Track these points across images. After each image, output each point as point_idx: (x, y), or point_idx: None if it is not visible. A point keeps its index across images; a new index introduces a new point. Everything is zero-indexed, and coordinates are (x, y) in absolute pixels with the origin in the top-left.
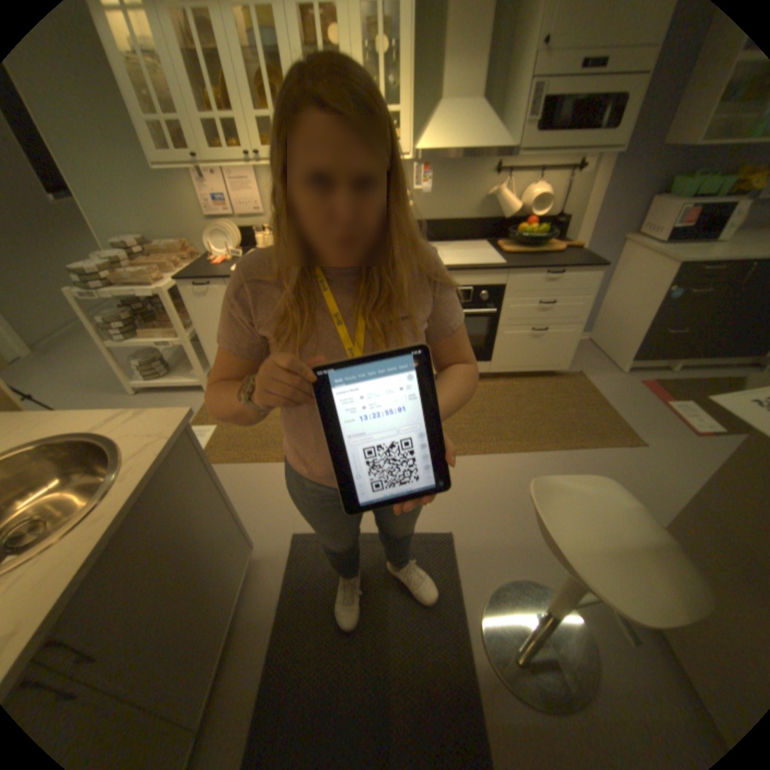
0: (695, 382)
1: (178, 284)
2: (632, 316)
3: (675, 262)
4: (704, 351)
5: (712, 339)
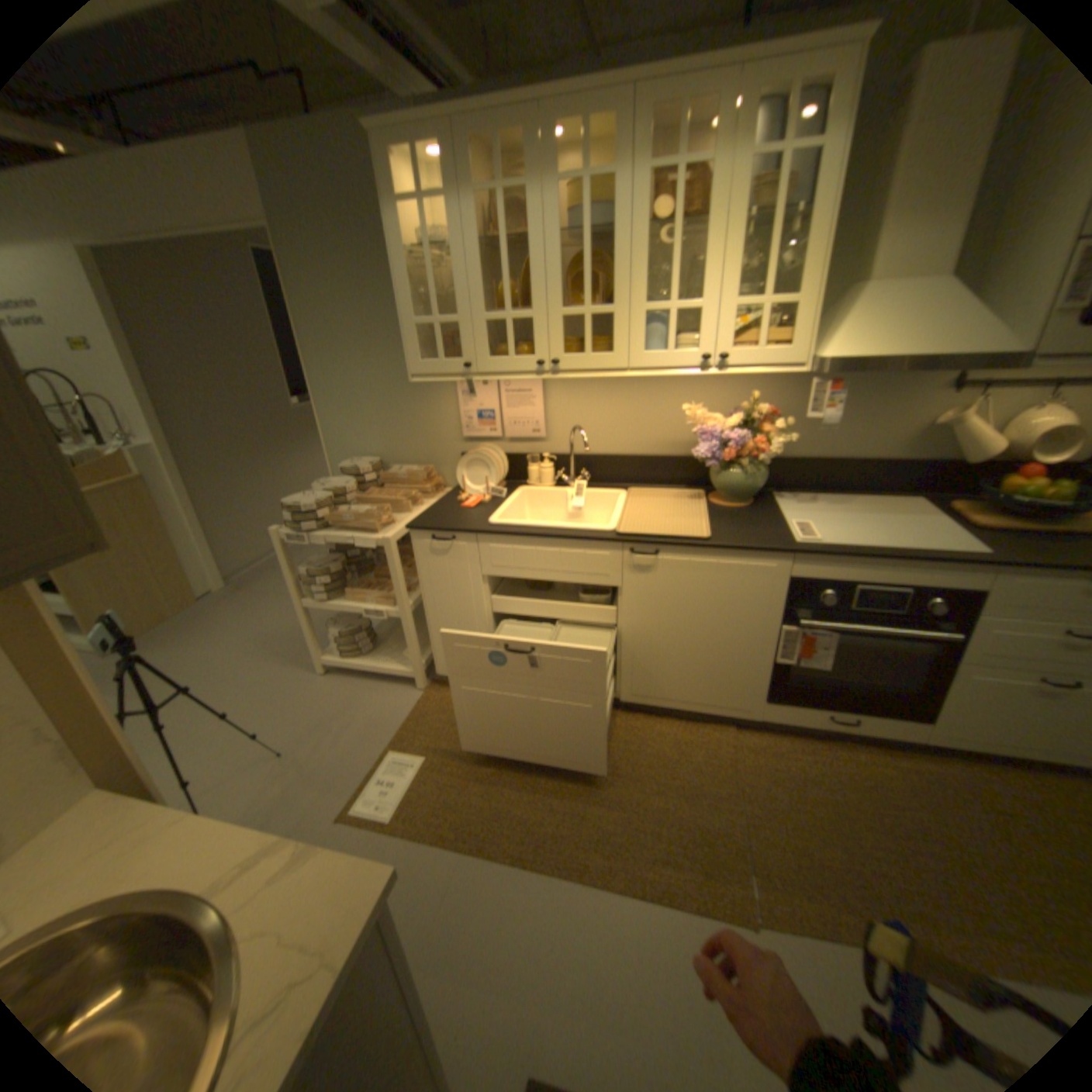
0: None
1: (413, 535)
2: None
3: None
4: None
5: None
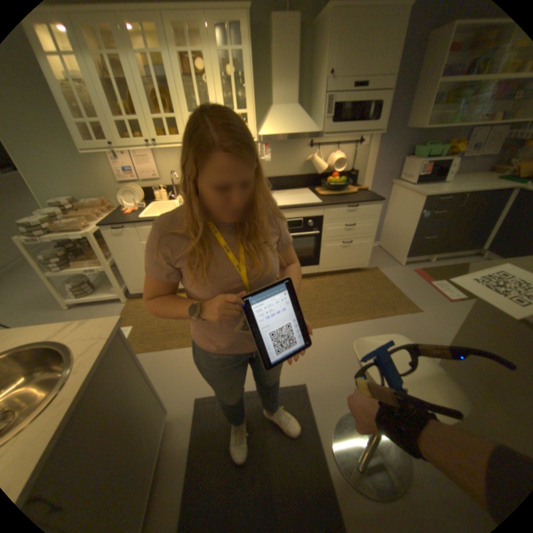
0: (445, 268)
1: (101, 228)
2: (403, 229)
3: (423, 196)
4: (447, 248)
5: (451, 241)
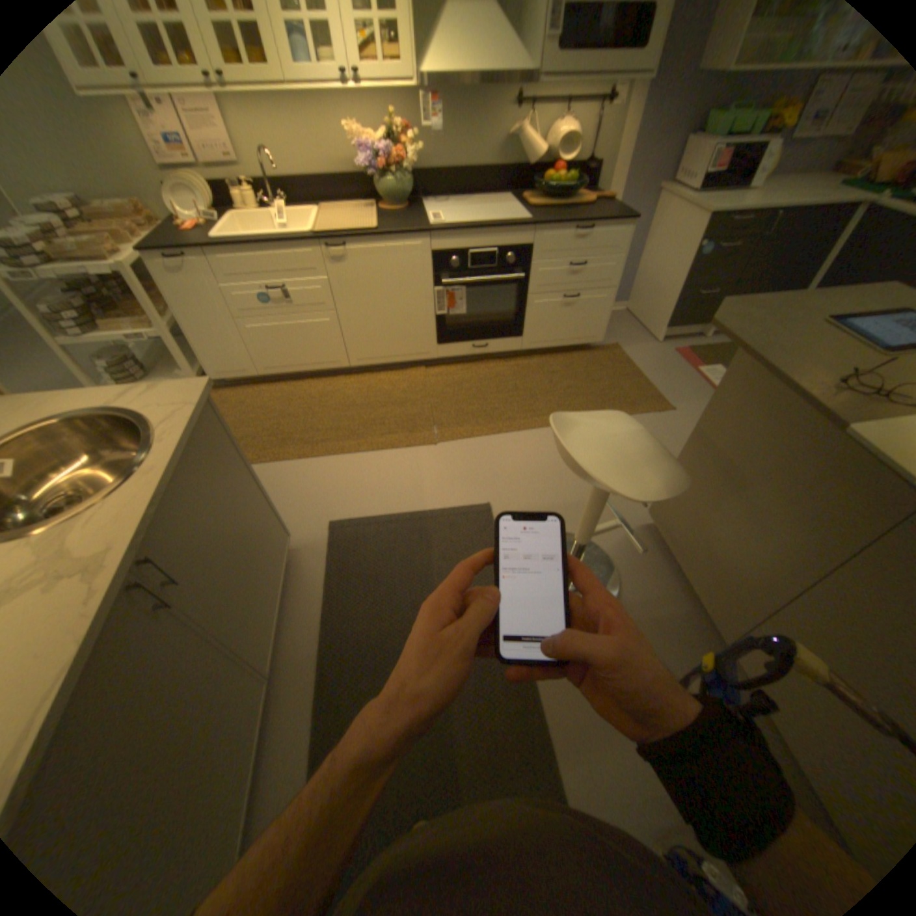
0: (726, 346)
1: (144, 257)
2: (667, 278)
3: (706, 213)
4: None
5: None
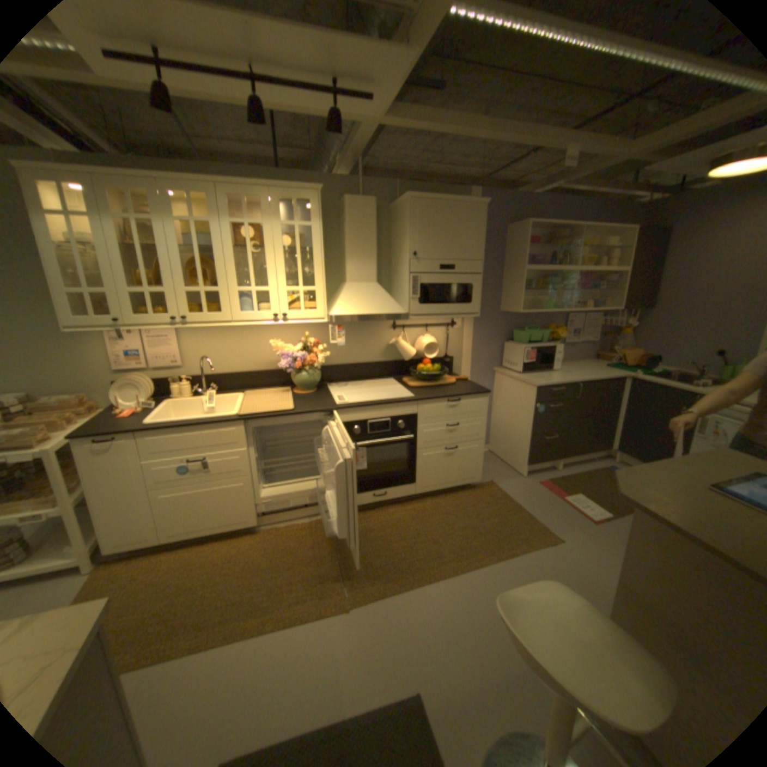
0: (576, 477)
1: (73, 443)
2: (516, 429)
3: (532, 387)
4: (573, 450)
5: (574, 441)
